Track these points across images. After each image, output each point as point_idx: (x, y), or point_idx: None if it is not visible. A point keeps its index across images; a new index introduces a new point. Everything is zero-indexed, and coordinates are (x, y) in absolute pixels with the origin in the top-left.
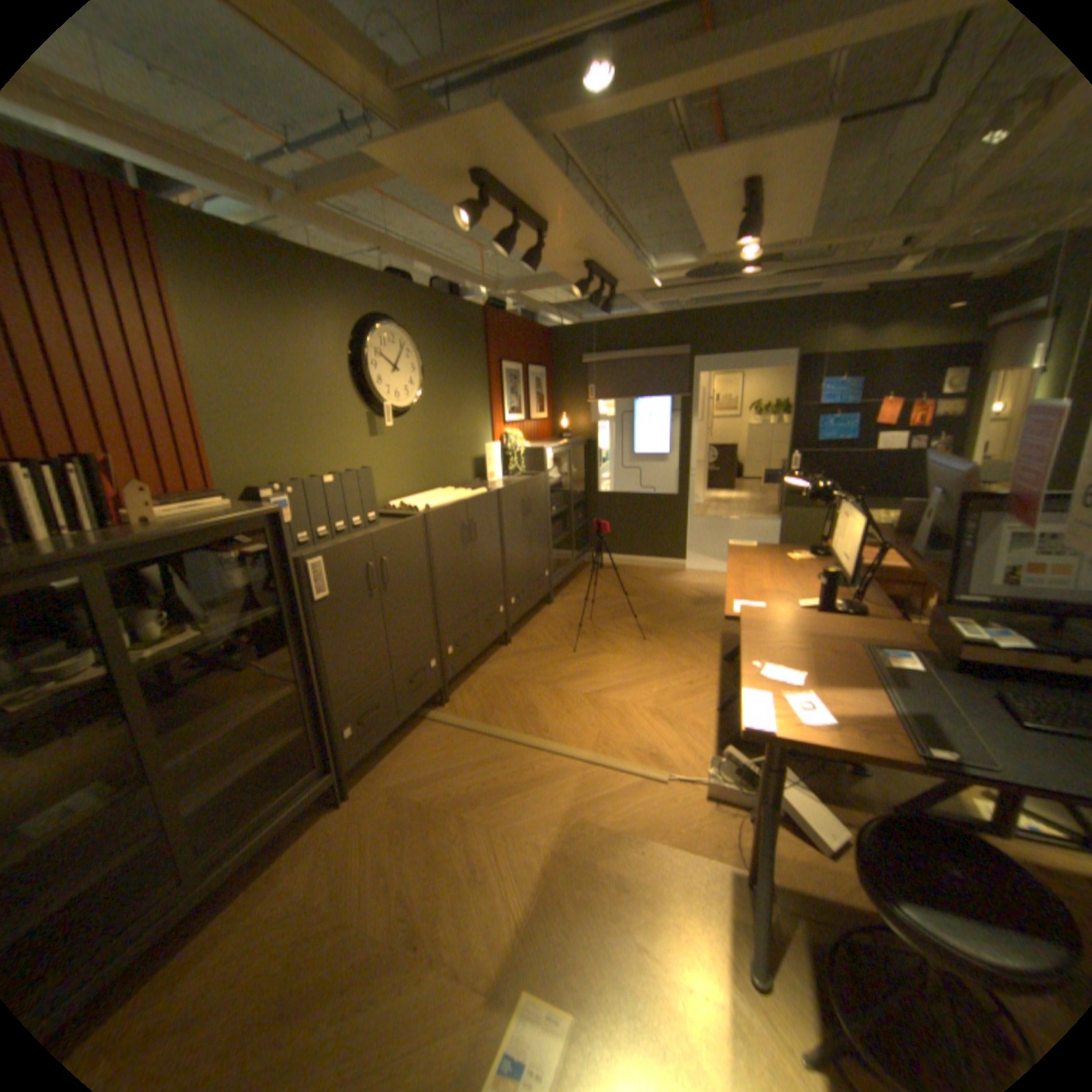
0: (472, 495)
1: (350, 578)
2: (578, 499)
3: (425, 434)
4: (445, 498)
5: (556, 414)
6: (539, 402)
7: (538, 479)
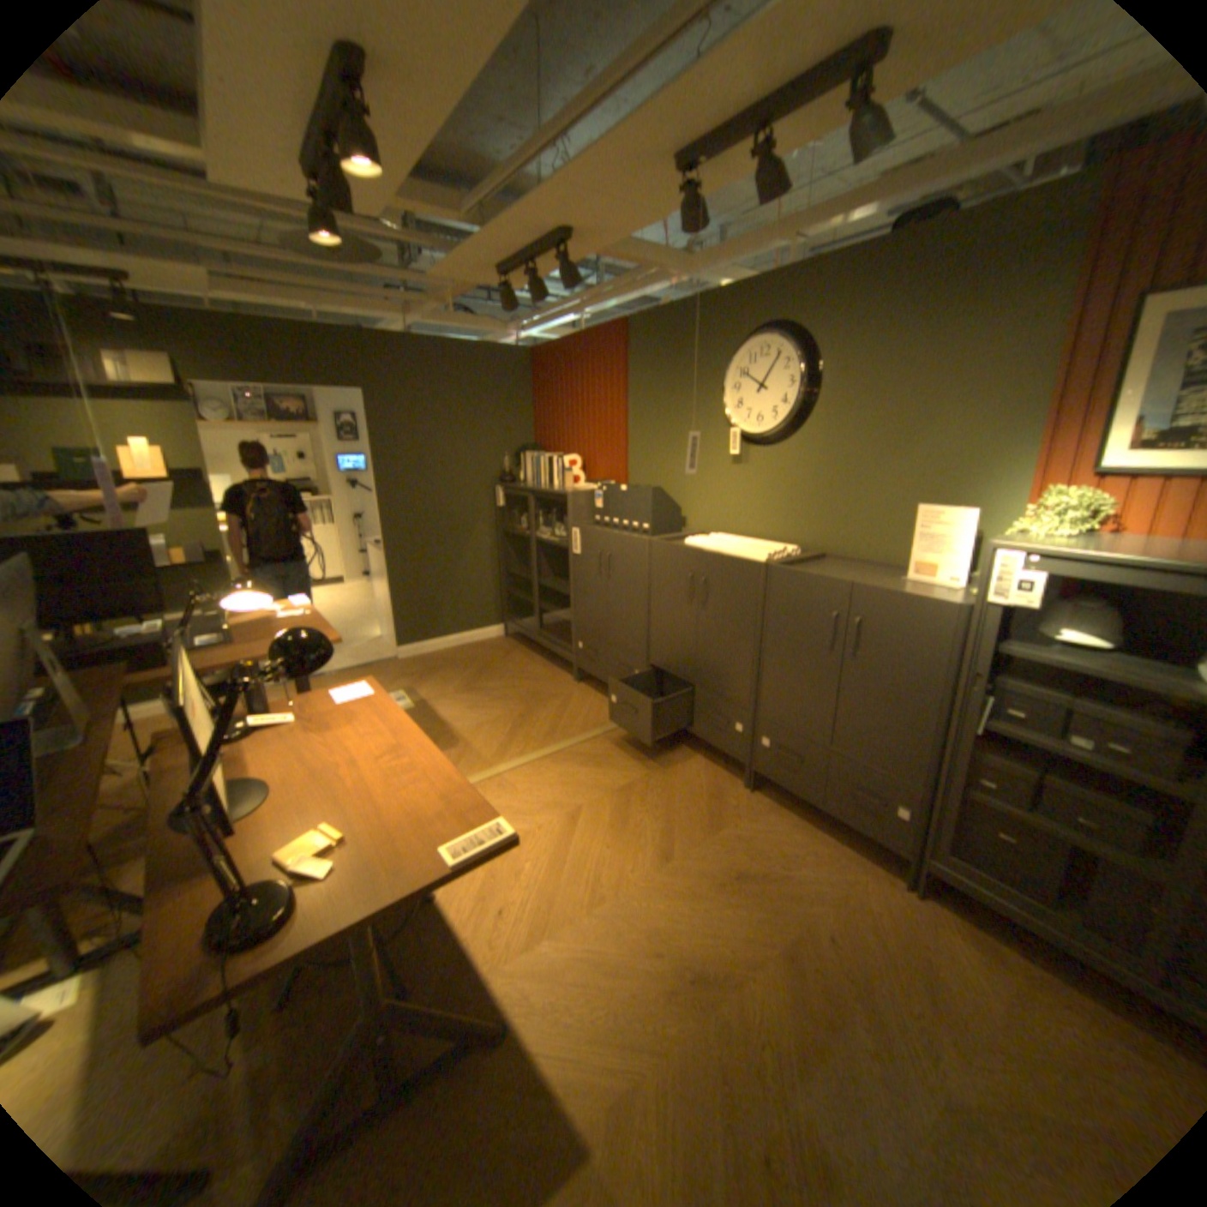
0: (739, 554)
1: (591, 554)
2: None
3: (813, 470)
4: (722, 545)
5: None
6: None
7: (917, 601)
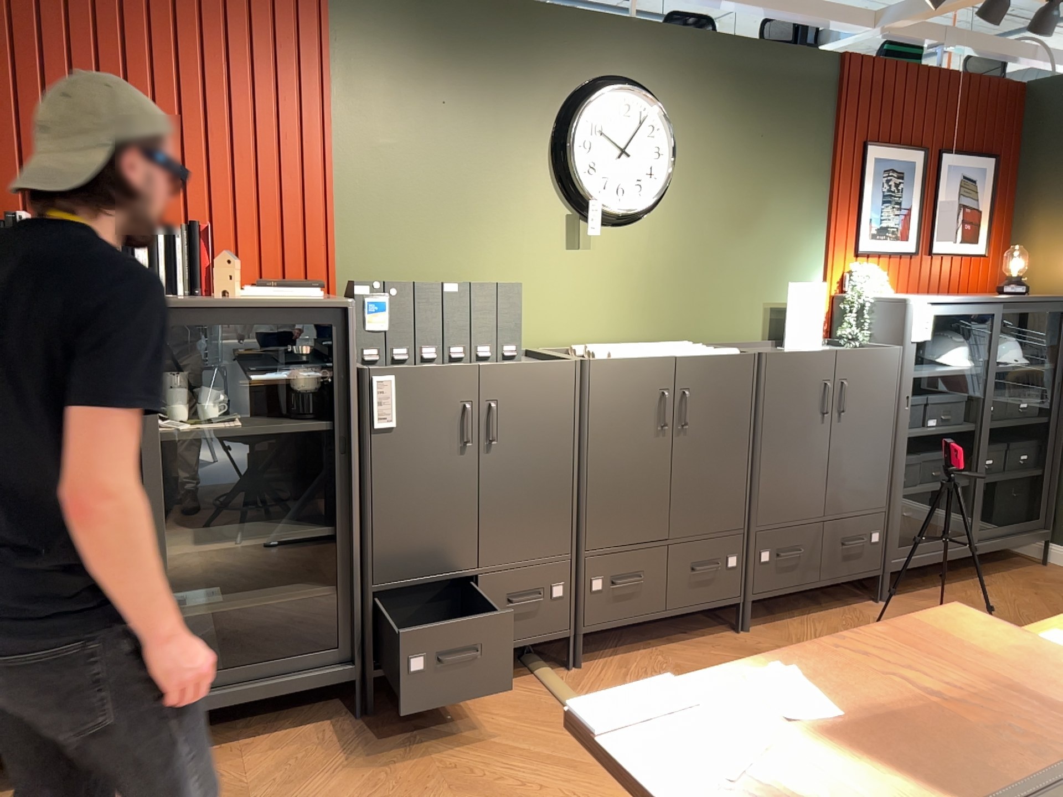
0: (705, 353)
1: (431, 416)
2: (1022, 419)
3: (671, 255)
4: (654, 350)
5: (1010, 248)
6: (963, 223)
7: (878, 353)
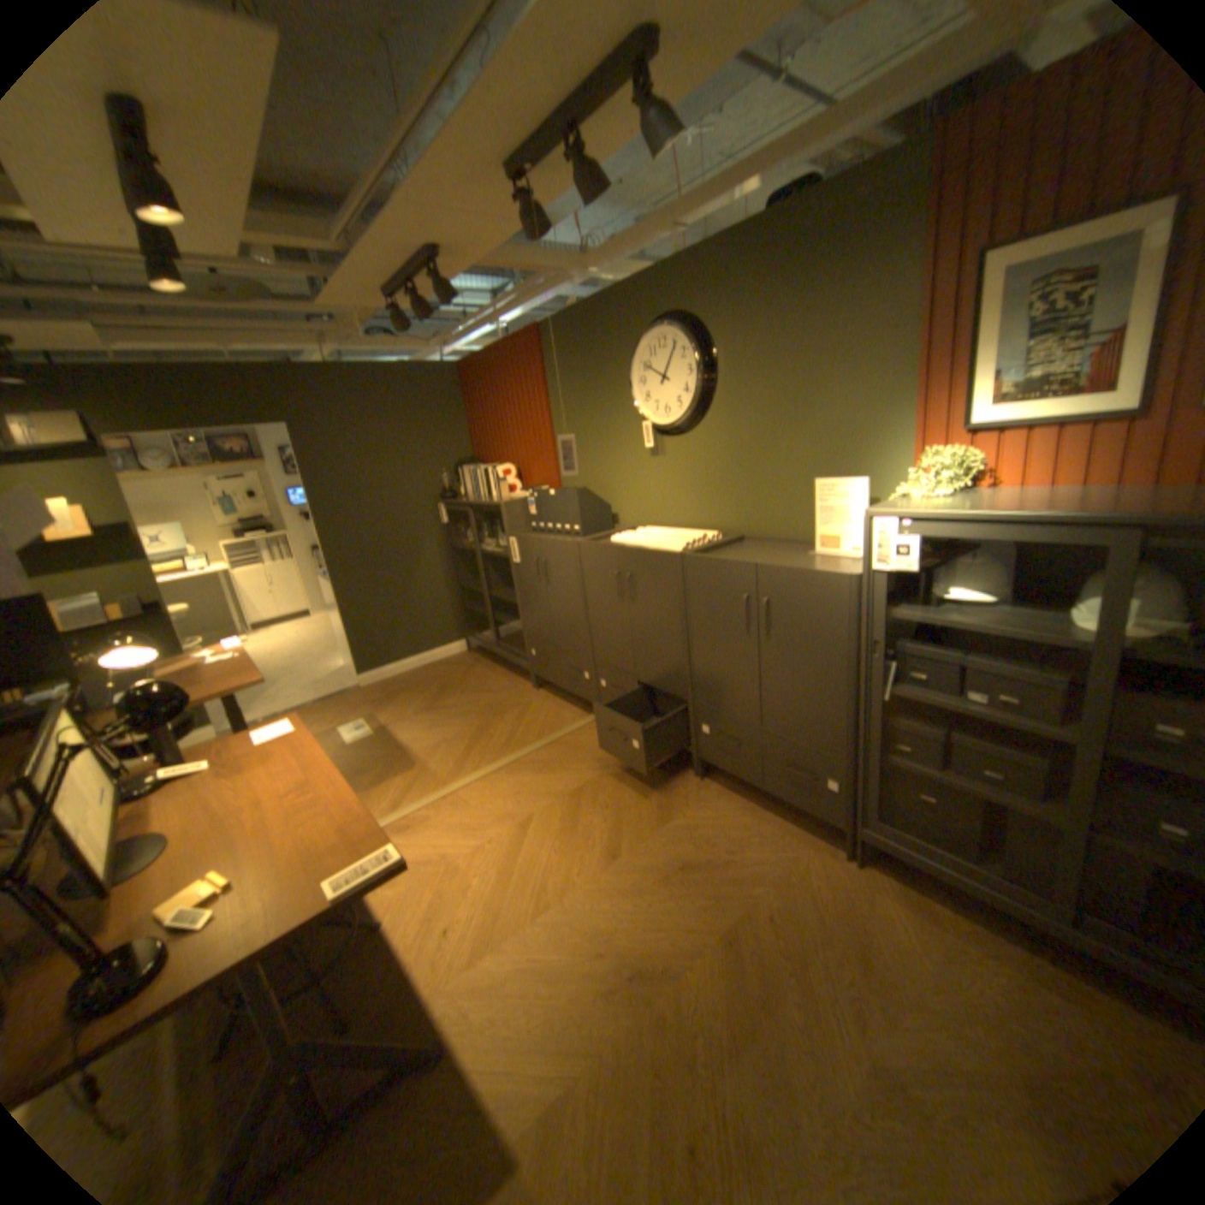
0: (658, 547)
1: (529, 561)
2: None
3: (722, 455)
4: (645, 539)
5: None
6: None
7: (813, 576)
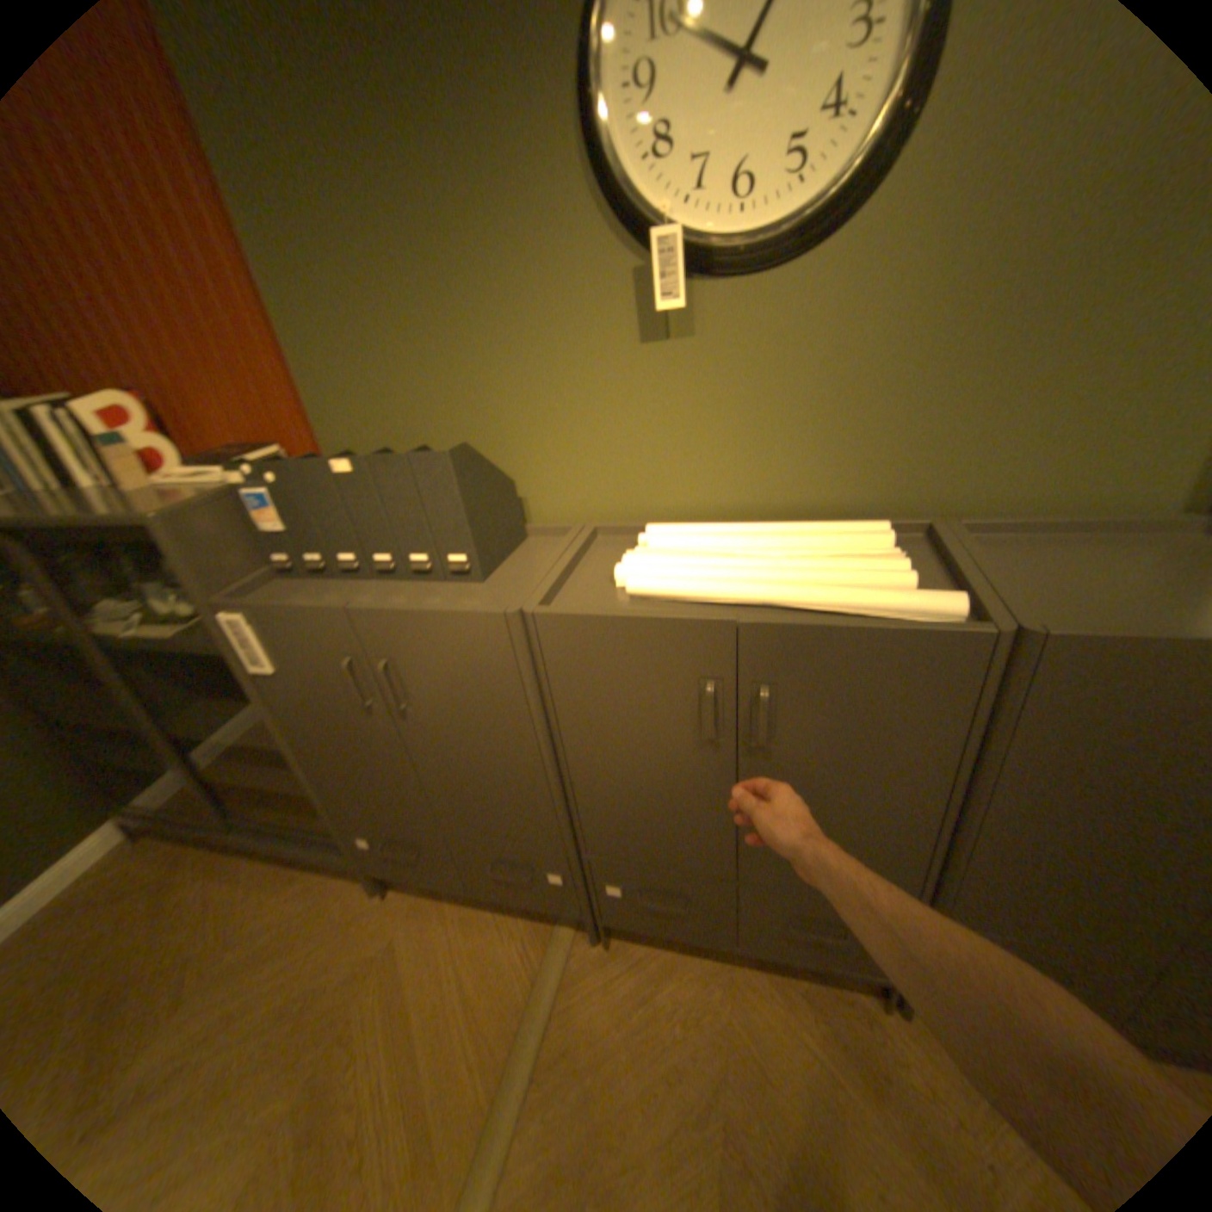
0: (853, 600)
1: (315, 664)
2: None
3: (905, 321)
4: (744, 572)
5: None
6: None
7: None
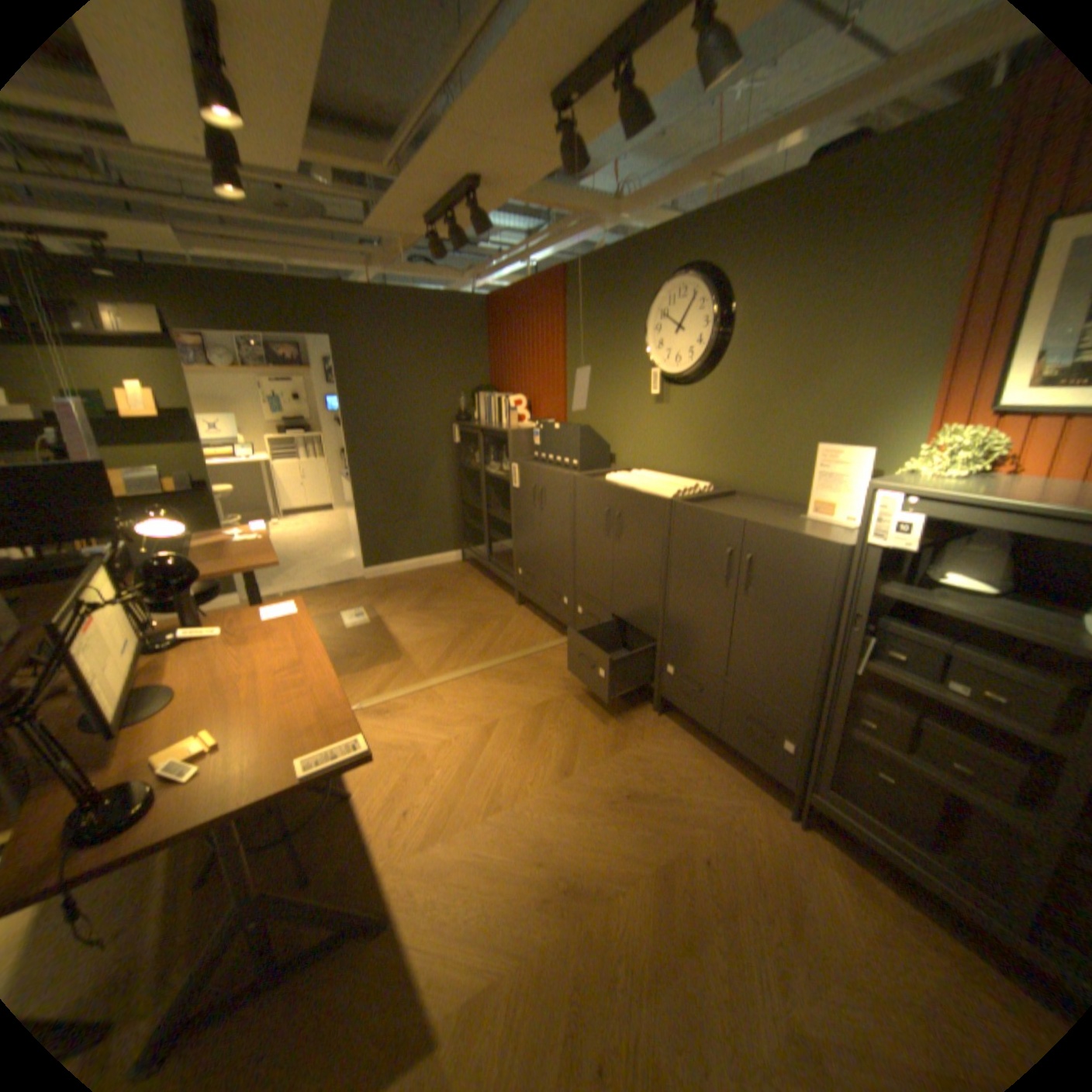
0: (650, 491)
1: (527, 488)
2: None
3: (726, 409)
4: (638, 482)
5: None
6: None
7: (802, 540)
